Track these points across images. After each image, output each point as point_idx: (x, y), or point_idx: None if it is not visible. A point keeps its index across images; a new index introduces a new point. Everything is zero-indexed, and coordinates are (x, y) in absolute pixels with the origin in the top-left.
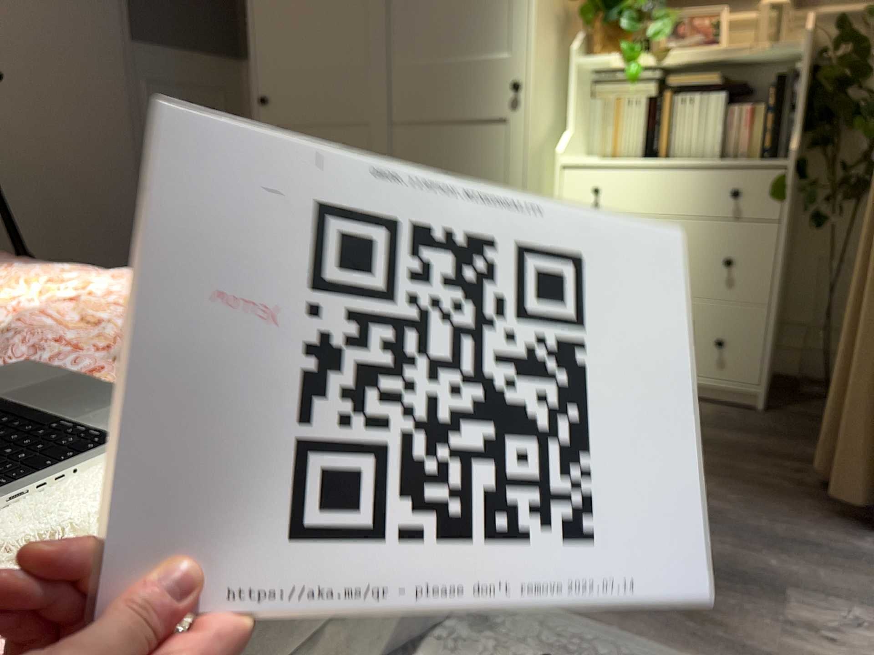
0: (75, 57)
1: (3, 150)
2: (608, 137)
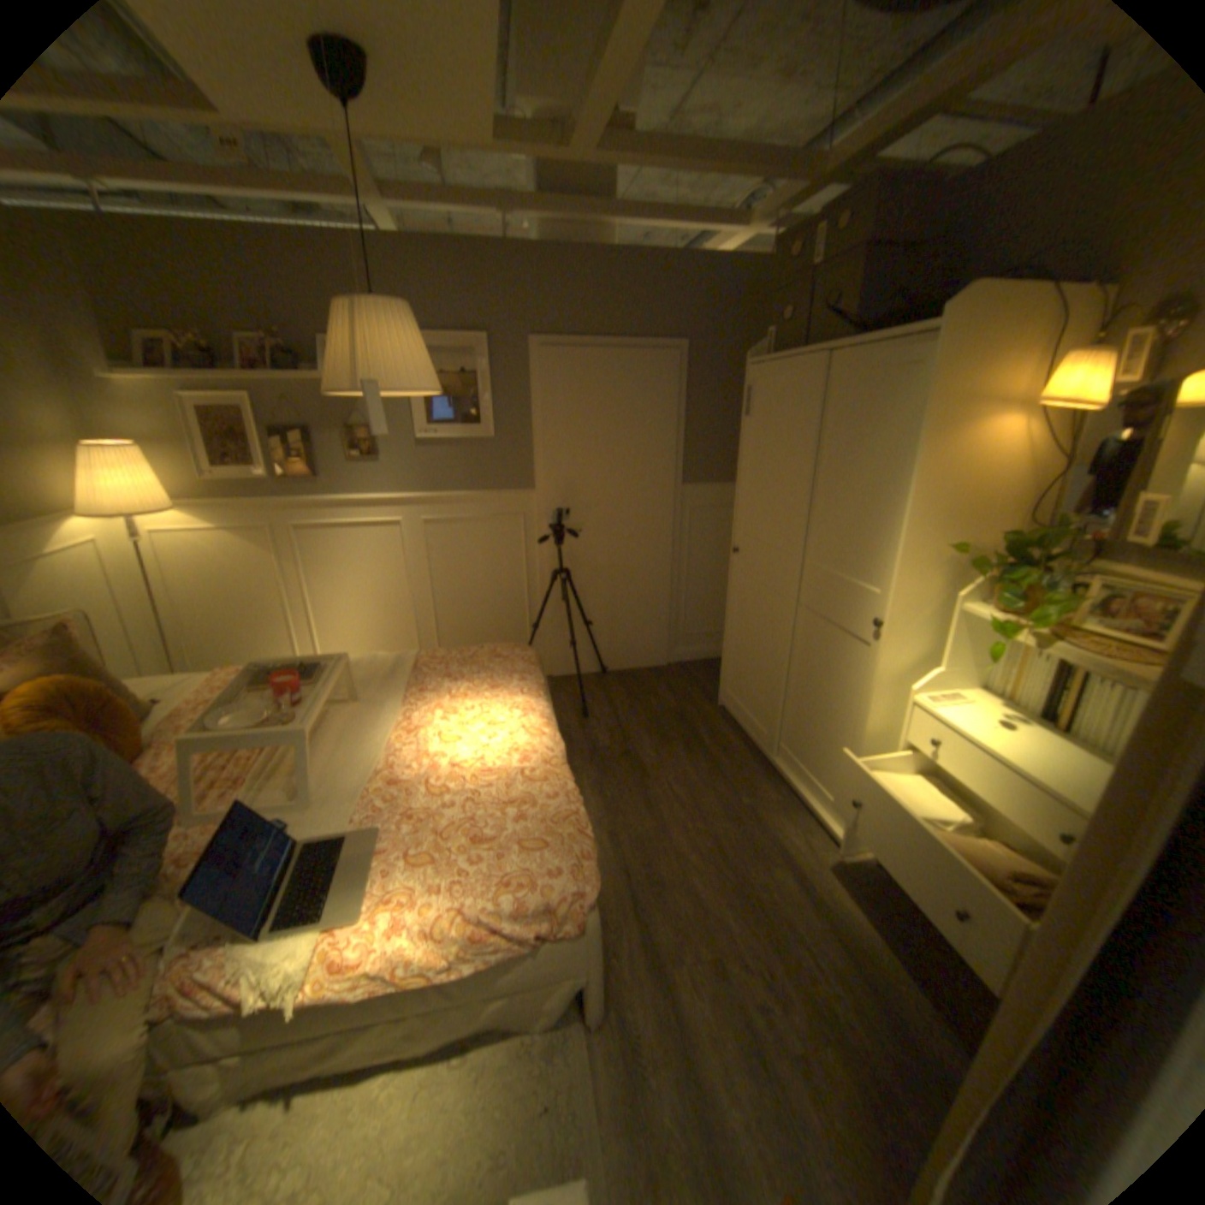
0: (639, 503)
1: (590, 561)
2: (1011, 677)
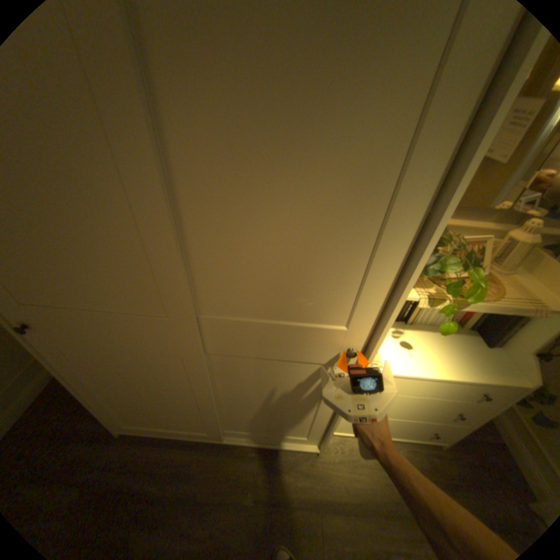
0: None
1: None
2: None
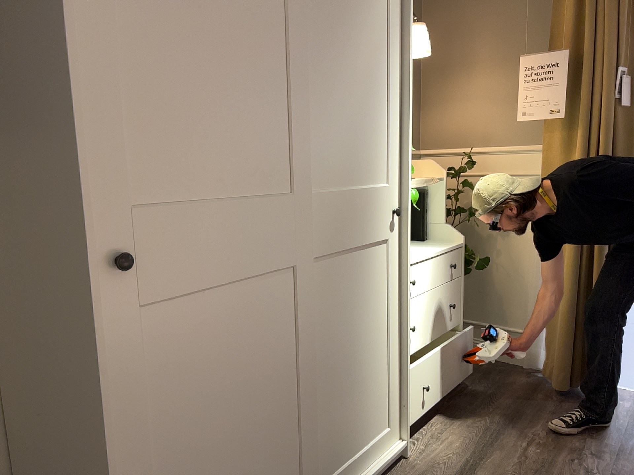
0: None
1: None
2: None
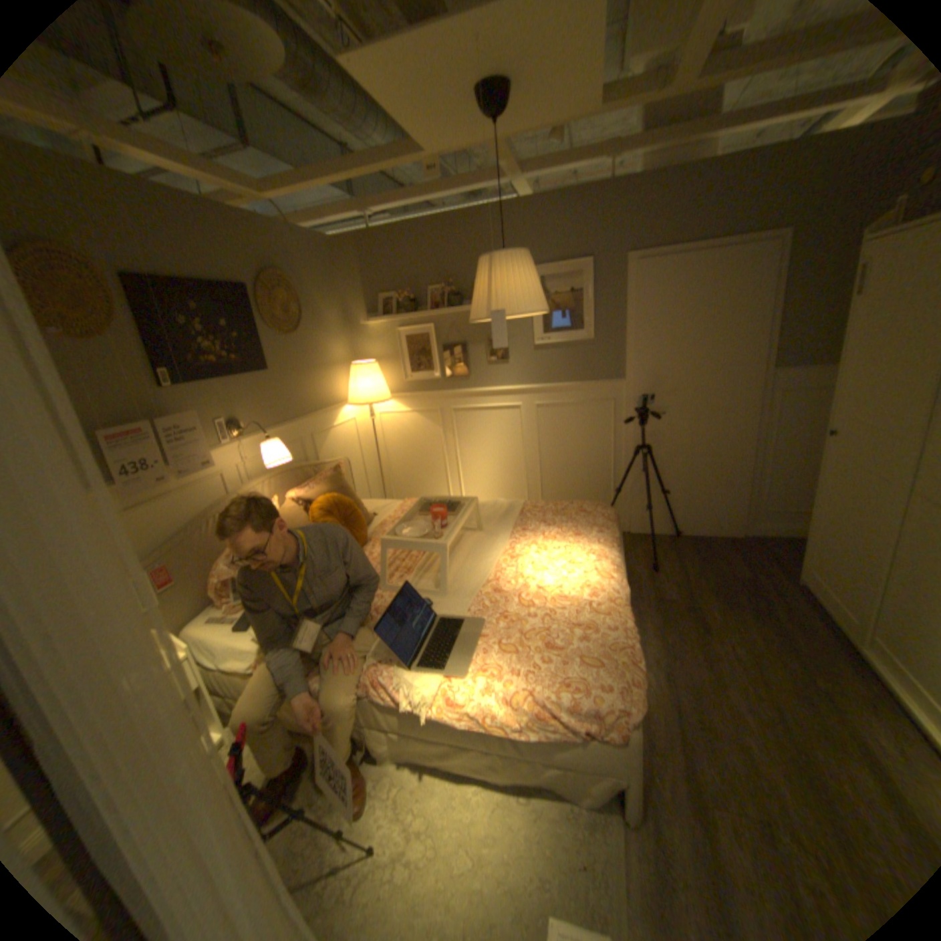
0: (725, 388)
1: (671, 439)
2: None
